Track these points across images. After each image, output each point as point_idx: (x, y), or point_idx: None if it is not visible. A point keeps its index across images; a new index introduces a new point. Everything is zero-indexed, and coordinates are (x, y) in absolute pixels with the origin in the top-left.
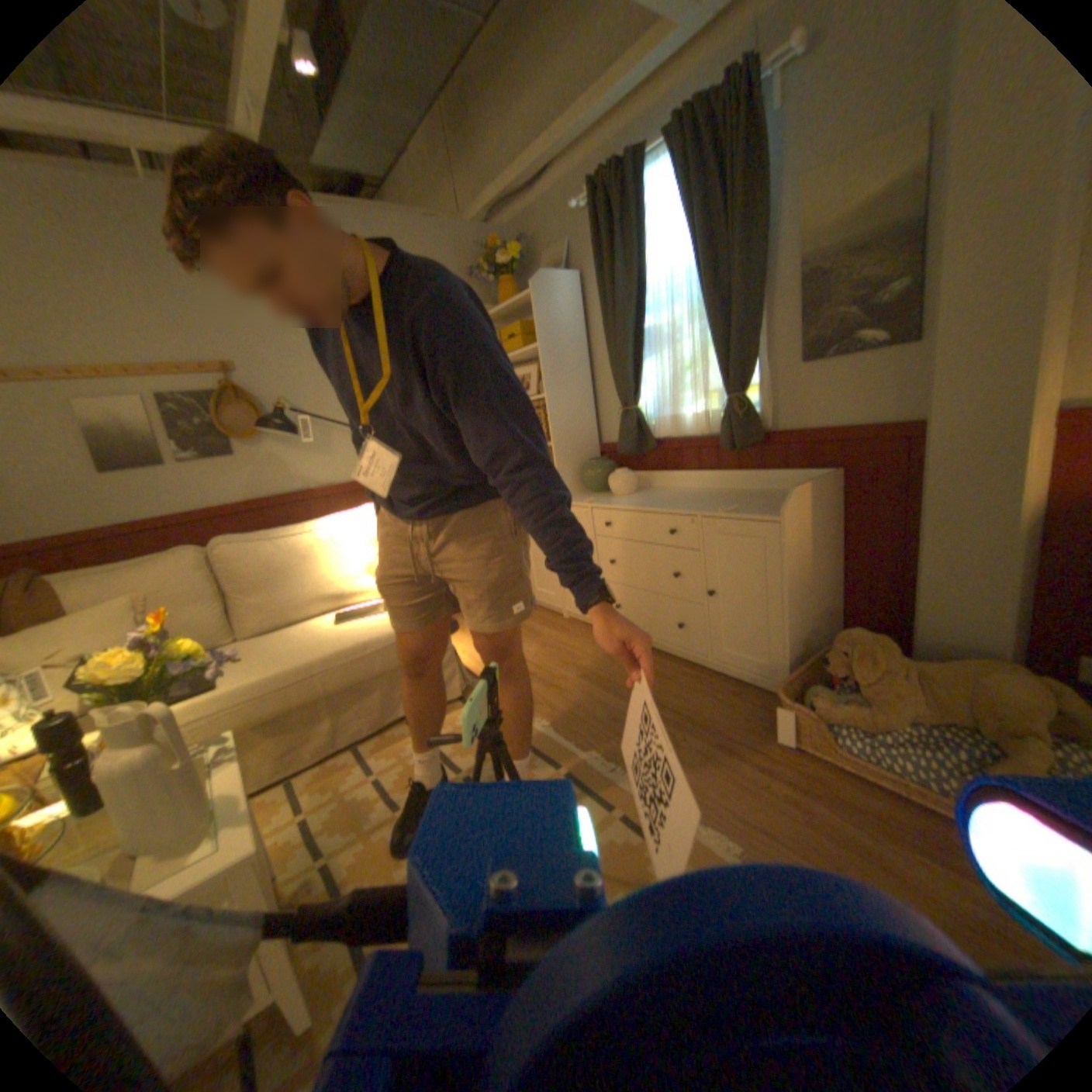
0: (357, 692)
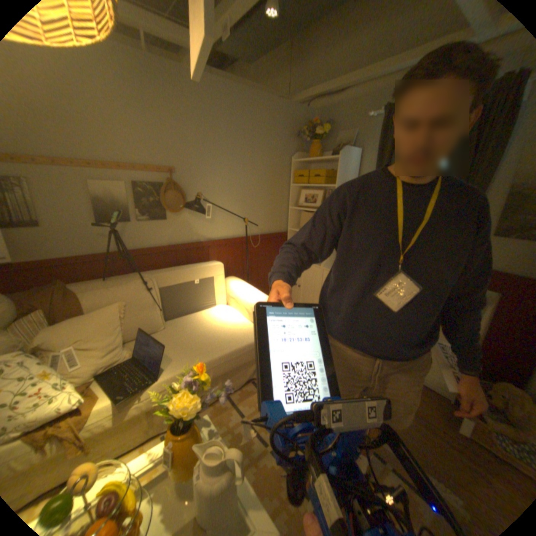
0: (236, 369)
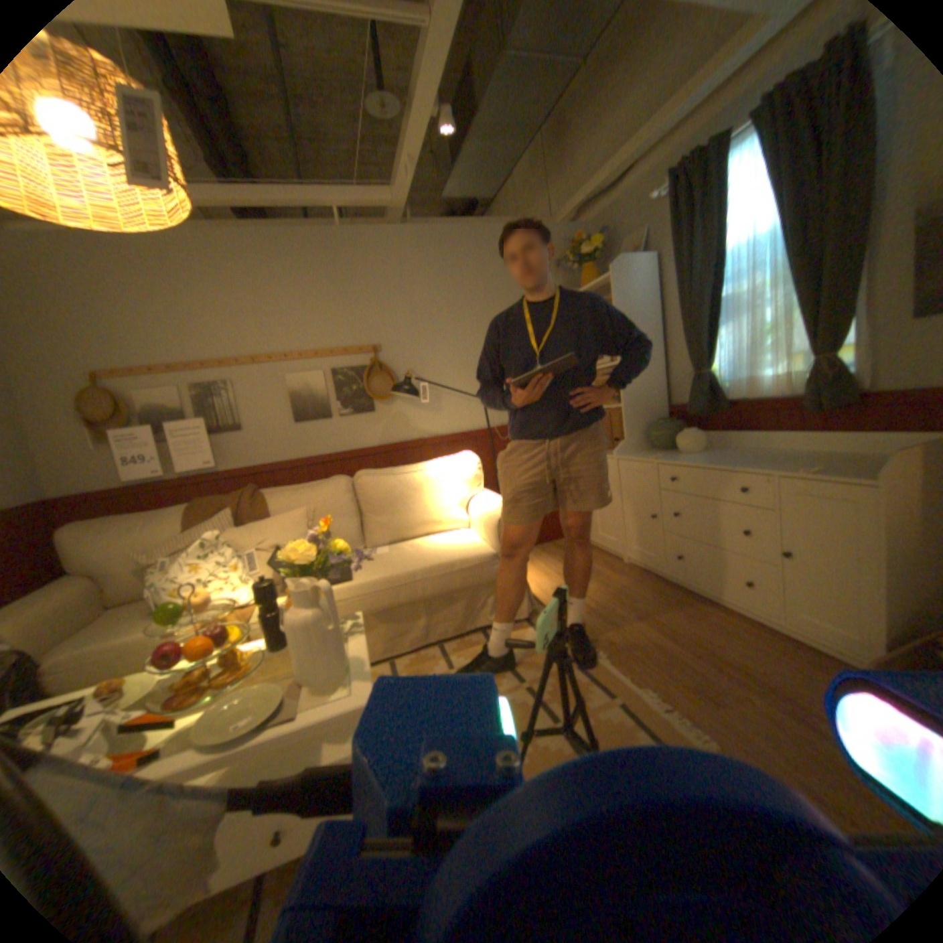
0: (446, 600)
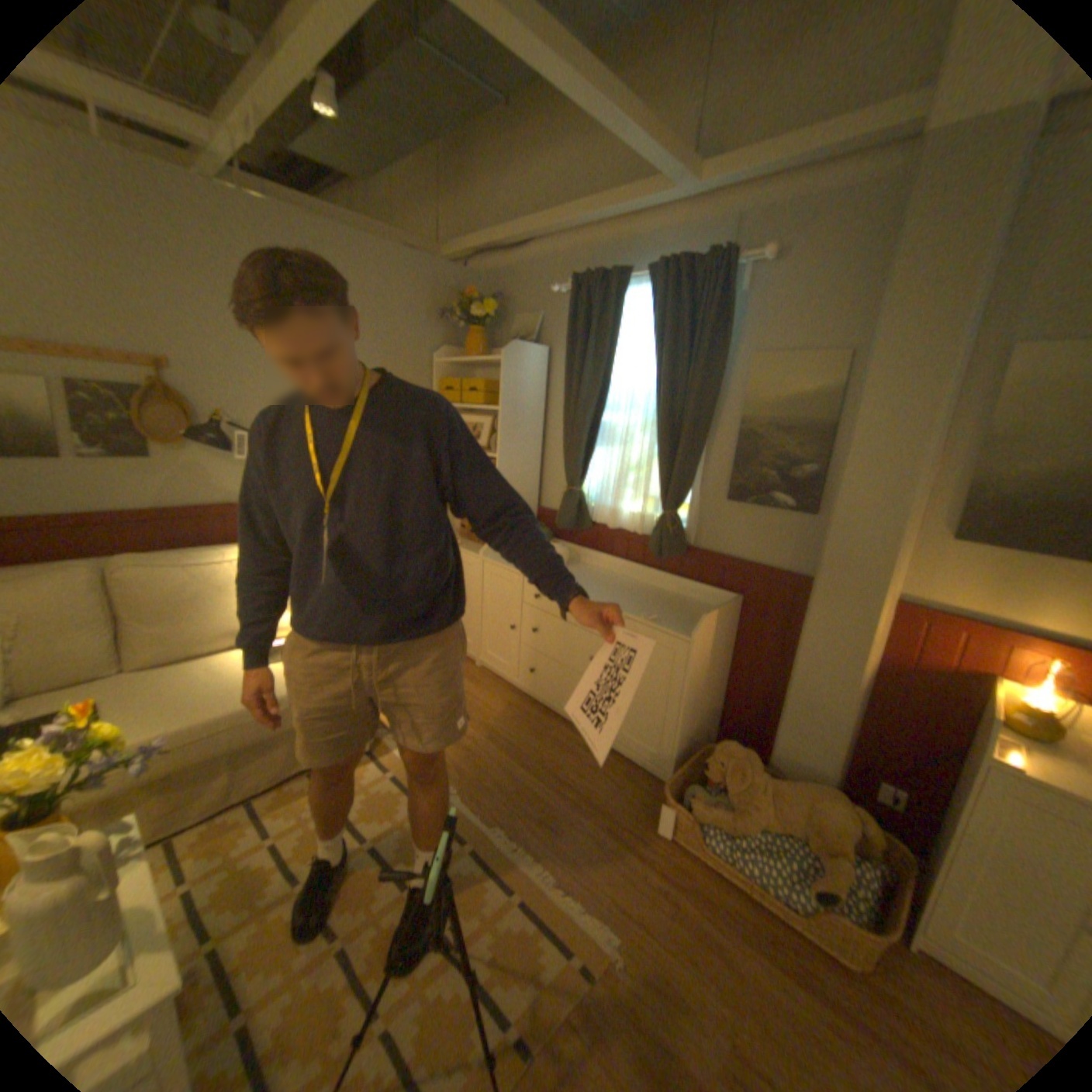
0: (263, 749)
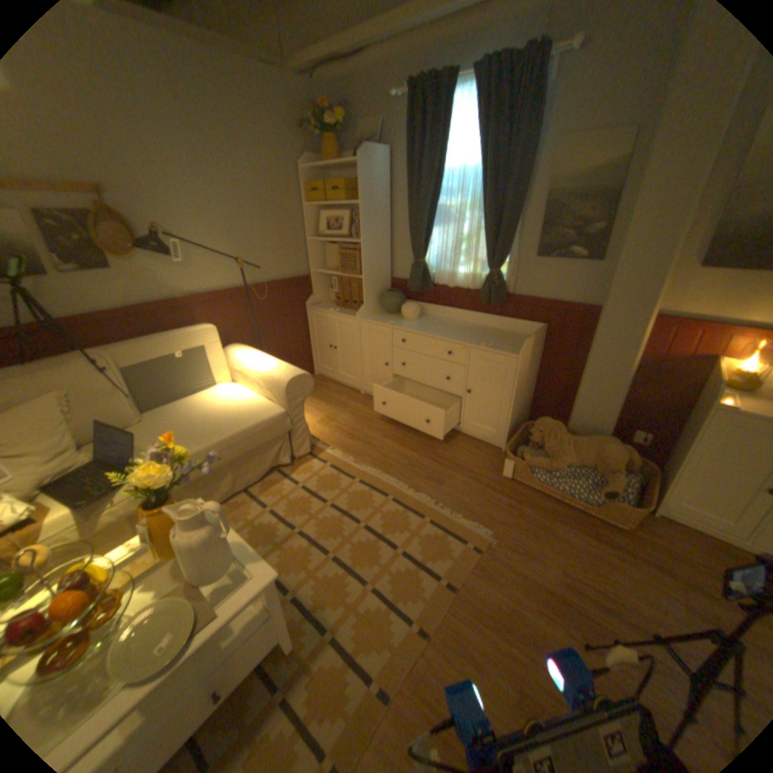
0: (248, 456)
